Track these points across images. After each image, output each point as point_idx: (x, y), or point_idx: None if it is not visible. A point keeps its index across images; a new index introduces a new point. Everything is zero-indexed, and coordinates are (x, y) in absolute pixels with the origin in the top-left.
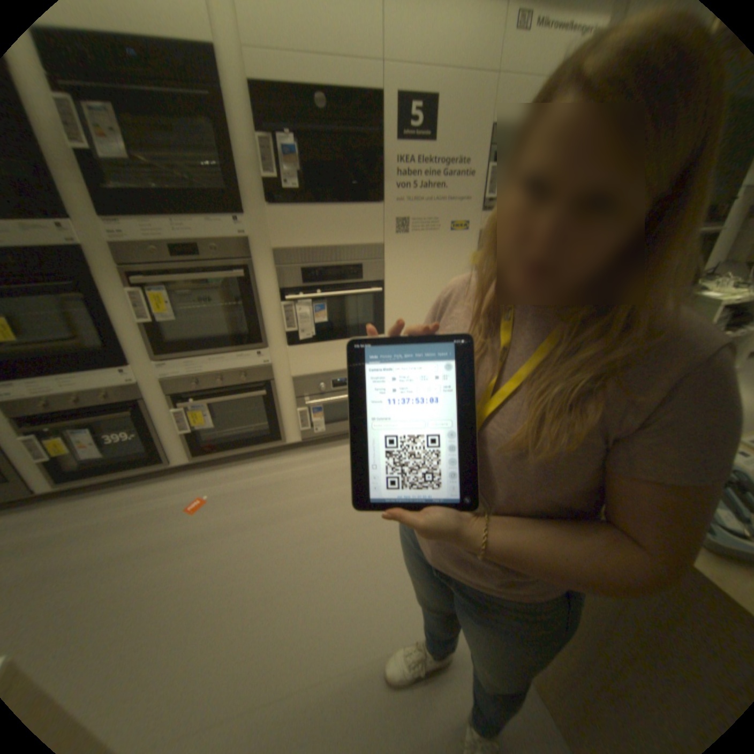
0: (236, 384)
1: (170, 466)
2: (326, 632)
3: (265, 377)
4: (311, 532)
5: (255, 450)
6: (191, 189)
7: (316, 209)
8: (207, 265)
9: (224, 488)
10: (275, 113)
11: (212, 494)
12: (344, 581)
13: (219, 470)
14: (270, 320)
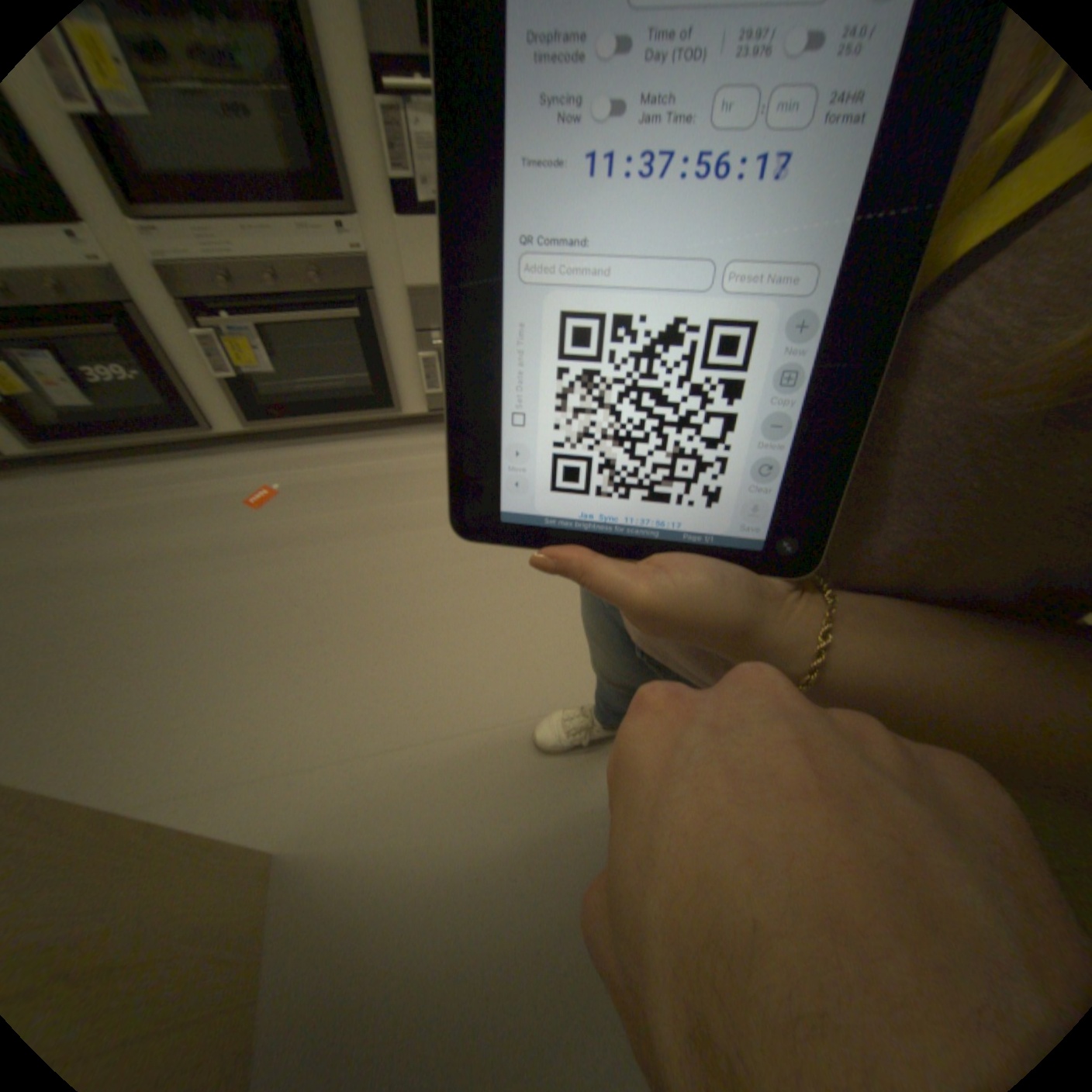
0: (302, 290)
1: (213, 432)
2: (457, 679)
3: (356, 281)
4: (440, 551)
5: (351, 420)
6: None
7: None
8: None
9: (304, 475)
10: None
11: (286, 483)
12: (486, 620)
13: (295, 447)
14: (354, 145)
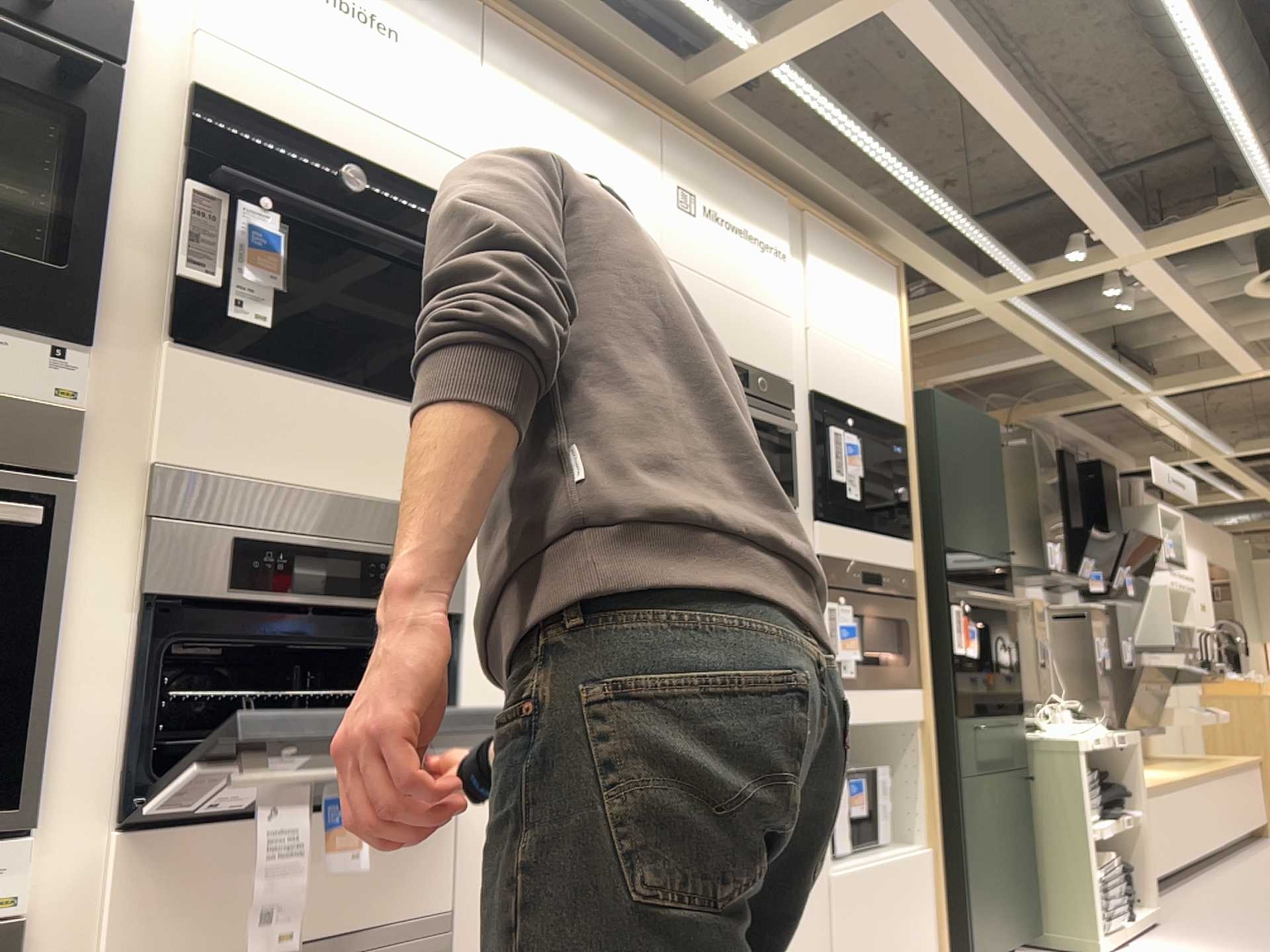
0: None
1: None
2: None
3: None
4: None
5: None
6: None
7: (309, 391)
8: None
9: None
10: (242, 171)
11: None
12: None
13: None
14: (72, 720)
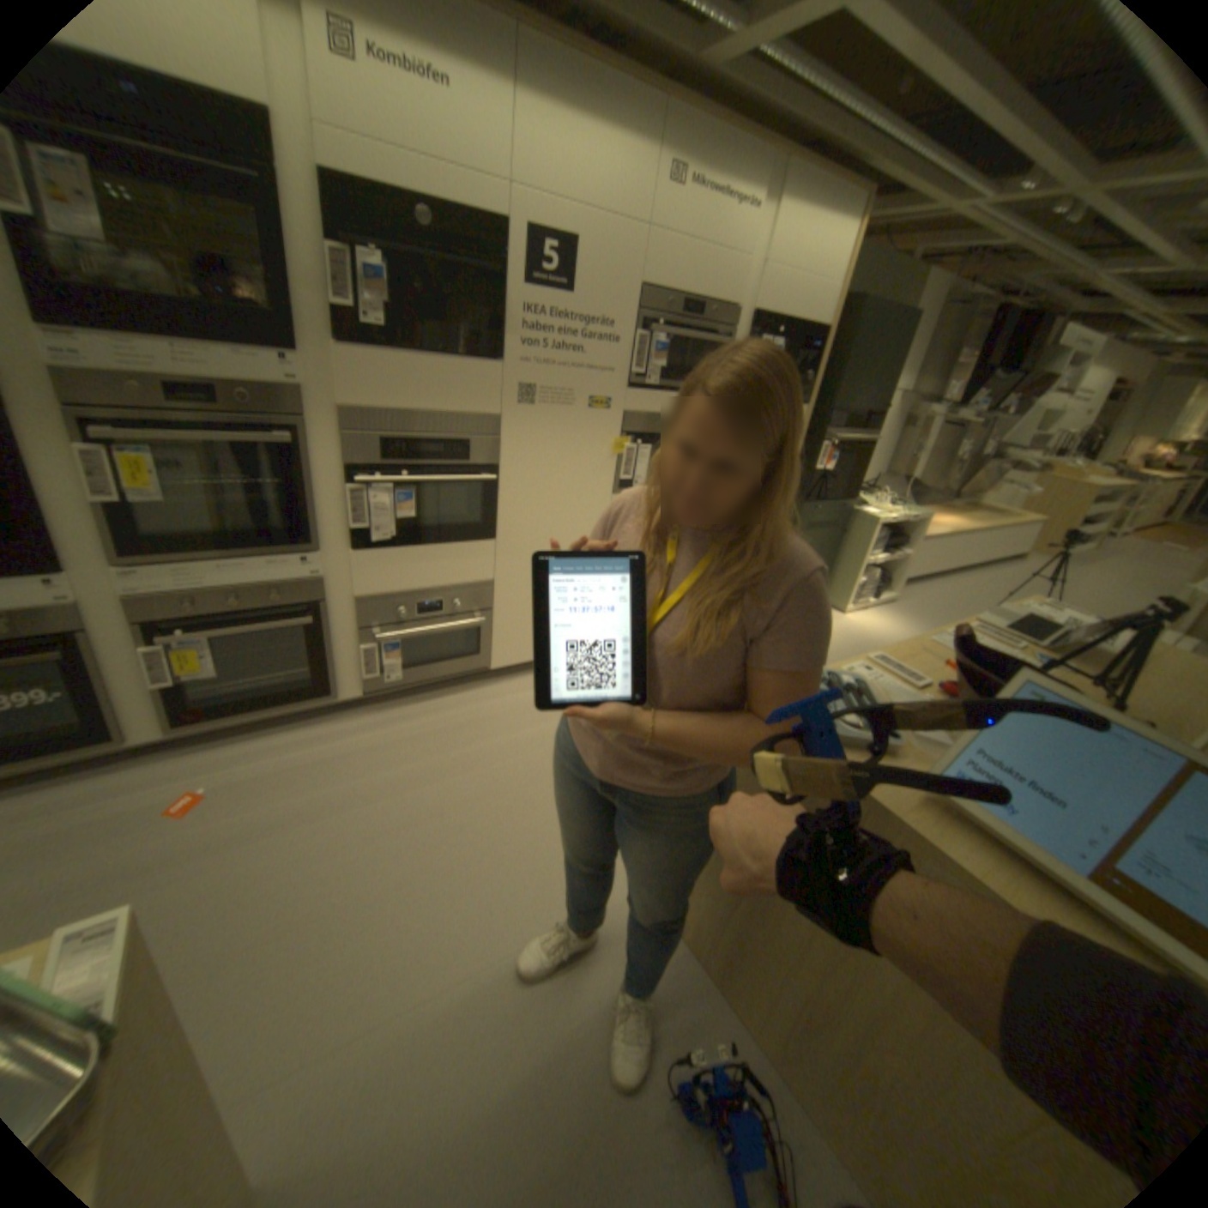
0: (261, 609)
1: (125, 748)
2: (432, 940)
3: (313, 598)
4: (394, 823)
5: (283, 715)
6: (214, 307)
7: (409, 360)
8: (230, 422)
9: (234, 776)
10: (356, 221)
11: (213, 787)
12: (450, 877)
13: (218, 750)
14: (326, 512)
